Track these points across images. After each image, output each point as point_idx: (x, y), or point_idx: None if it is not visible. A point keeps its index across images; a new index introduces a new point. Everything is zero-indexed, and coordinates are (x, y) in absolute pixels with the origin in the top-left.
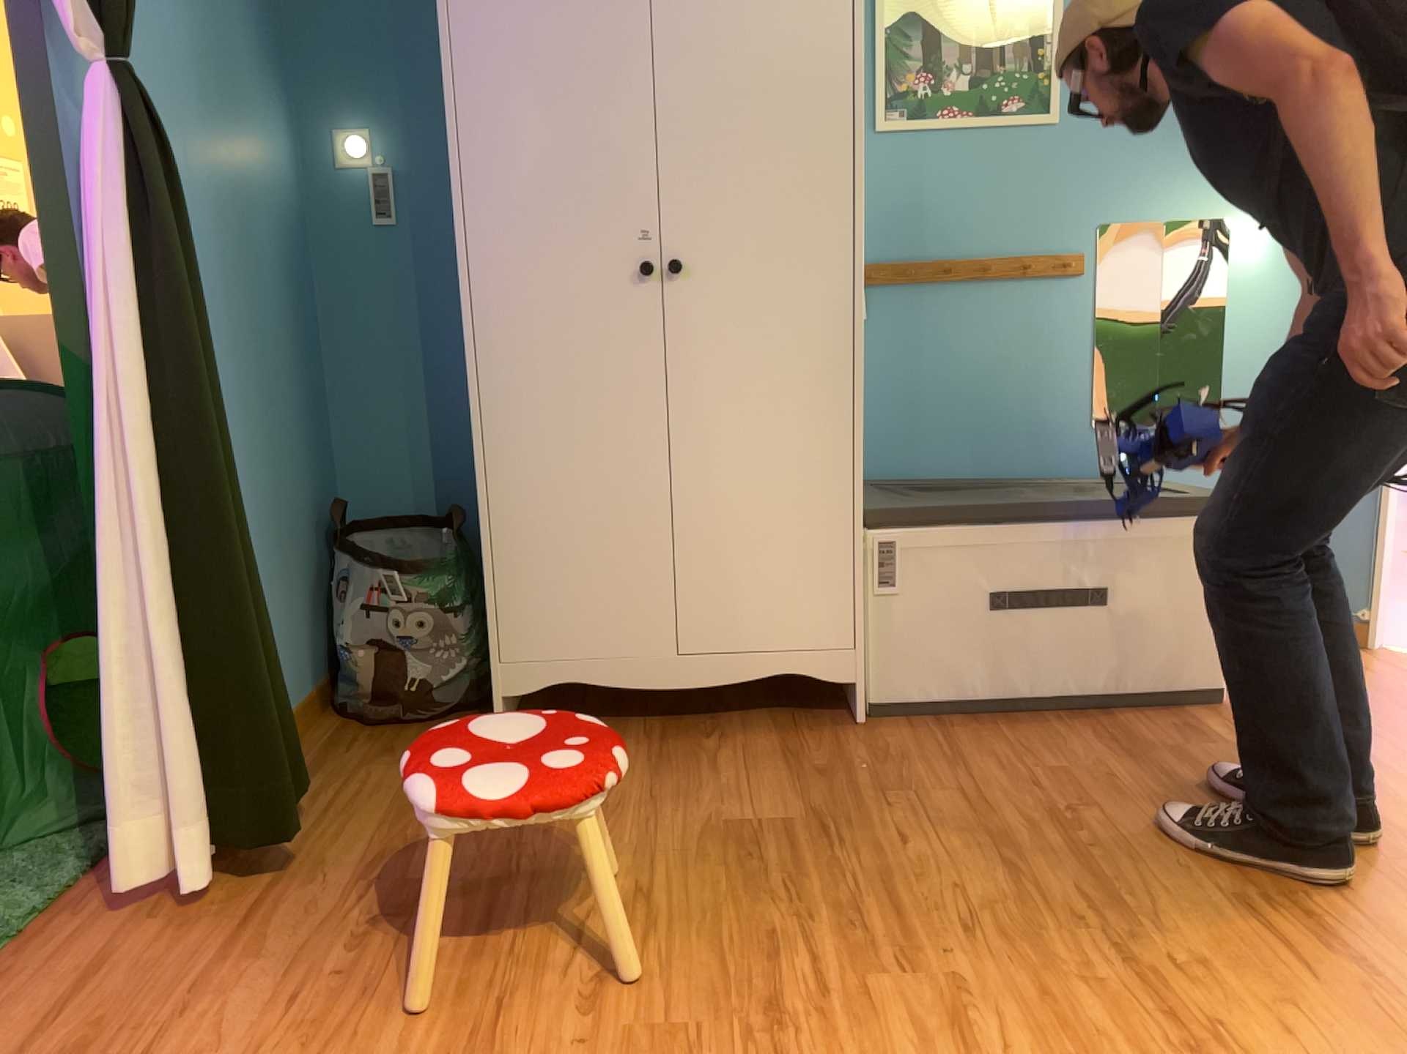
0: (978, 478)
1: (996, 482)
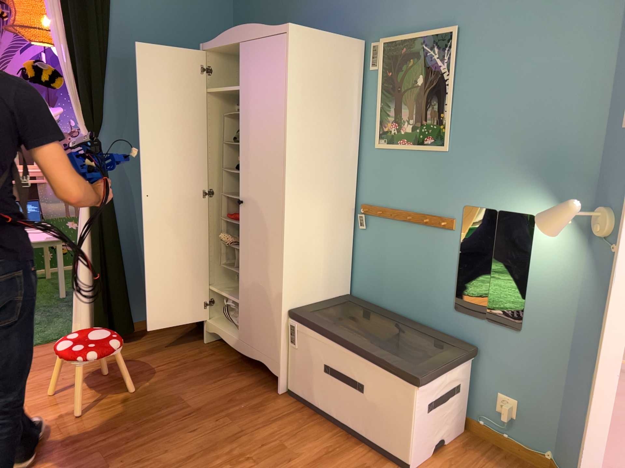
0: (396, 315)
1: (397, 319)
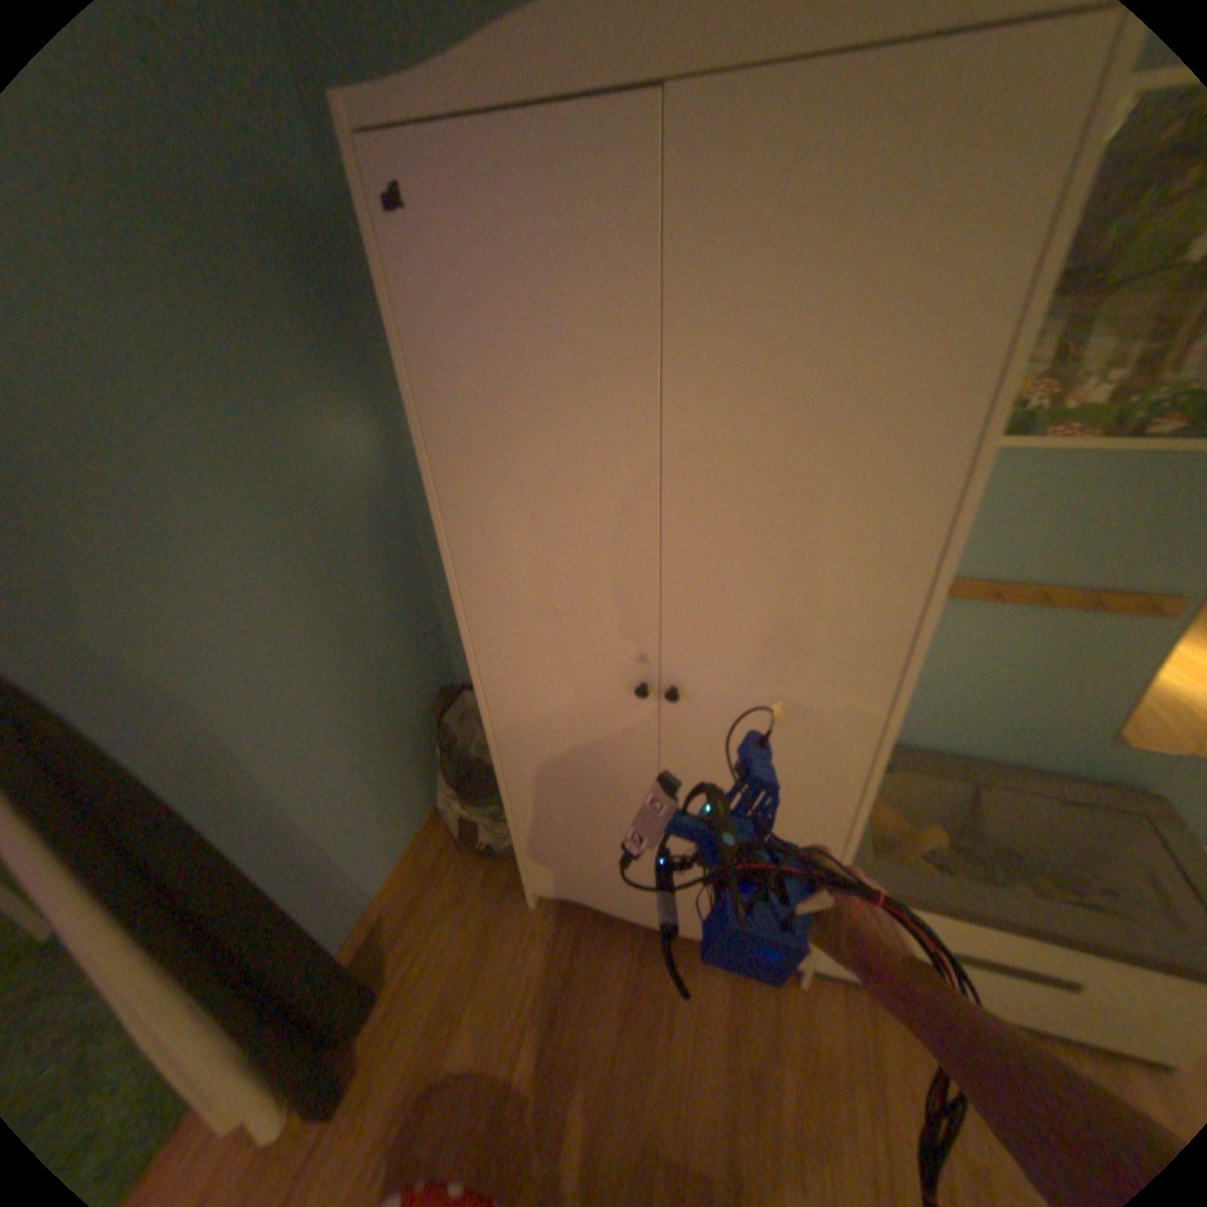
0: (972, 763)
1: (990, 776)
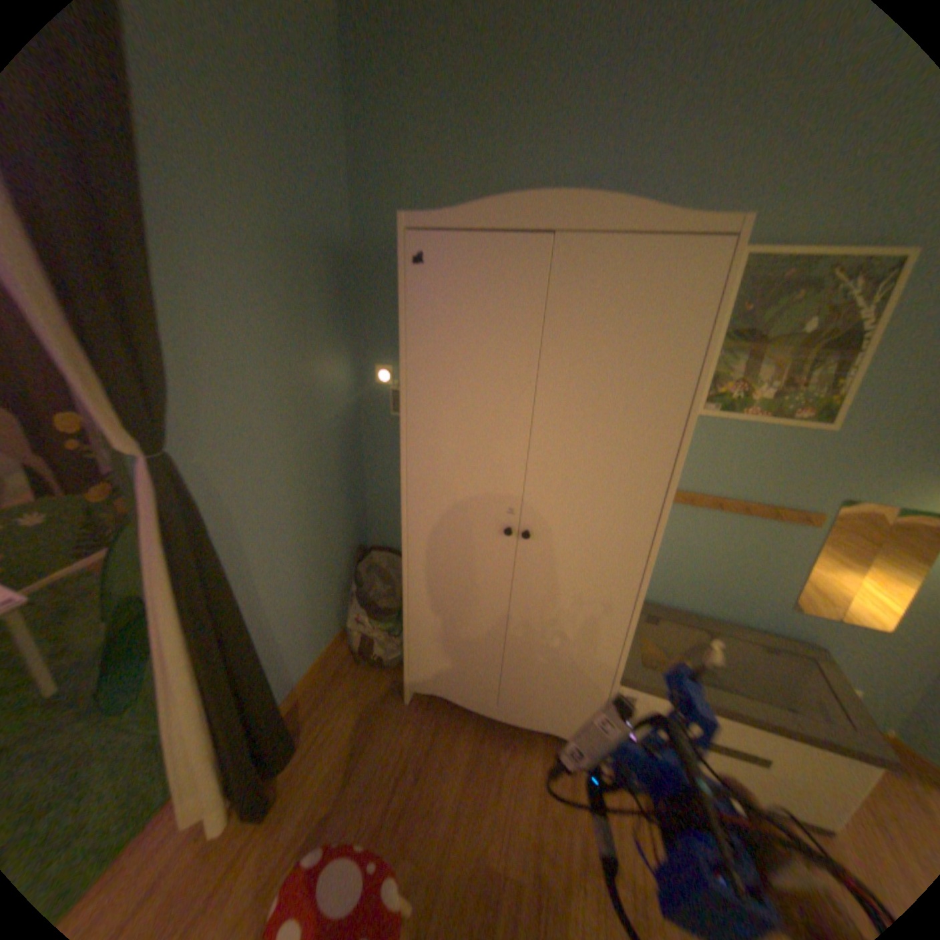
0: (707, 619)
1: (718, 627)
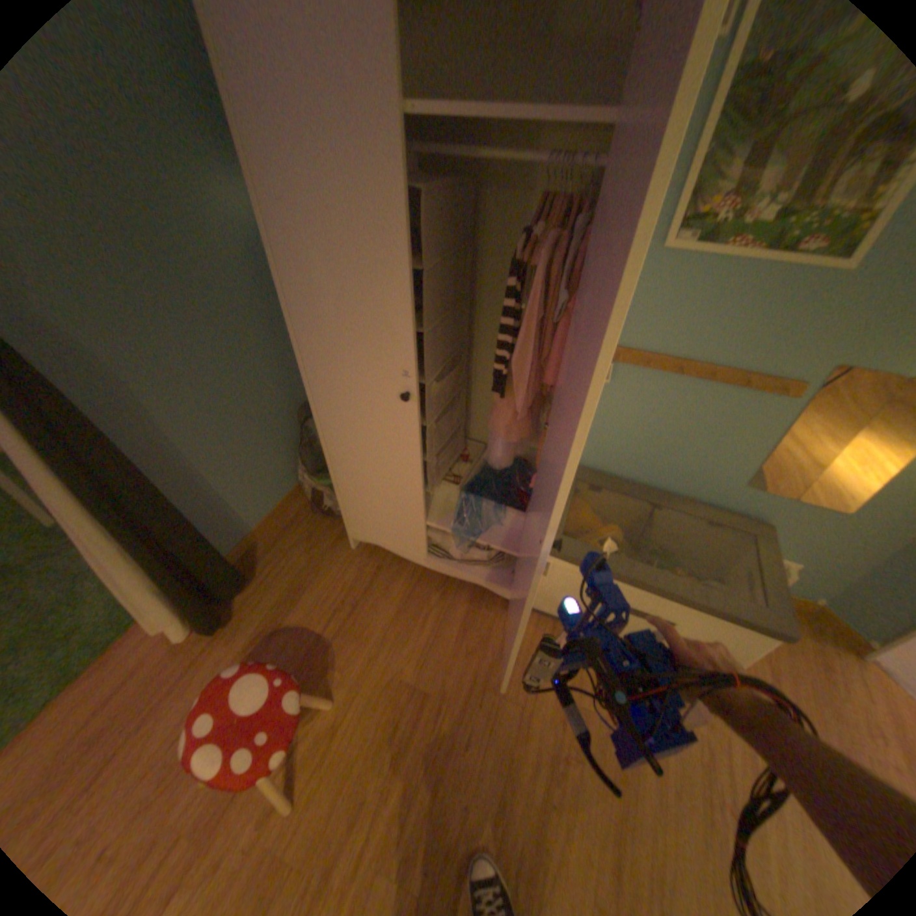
0: (652, 490)
1: (660, 499)
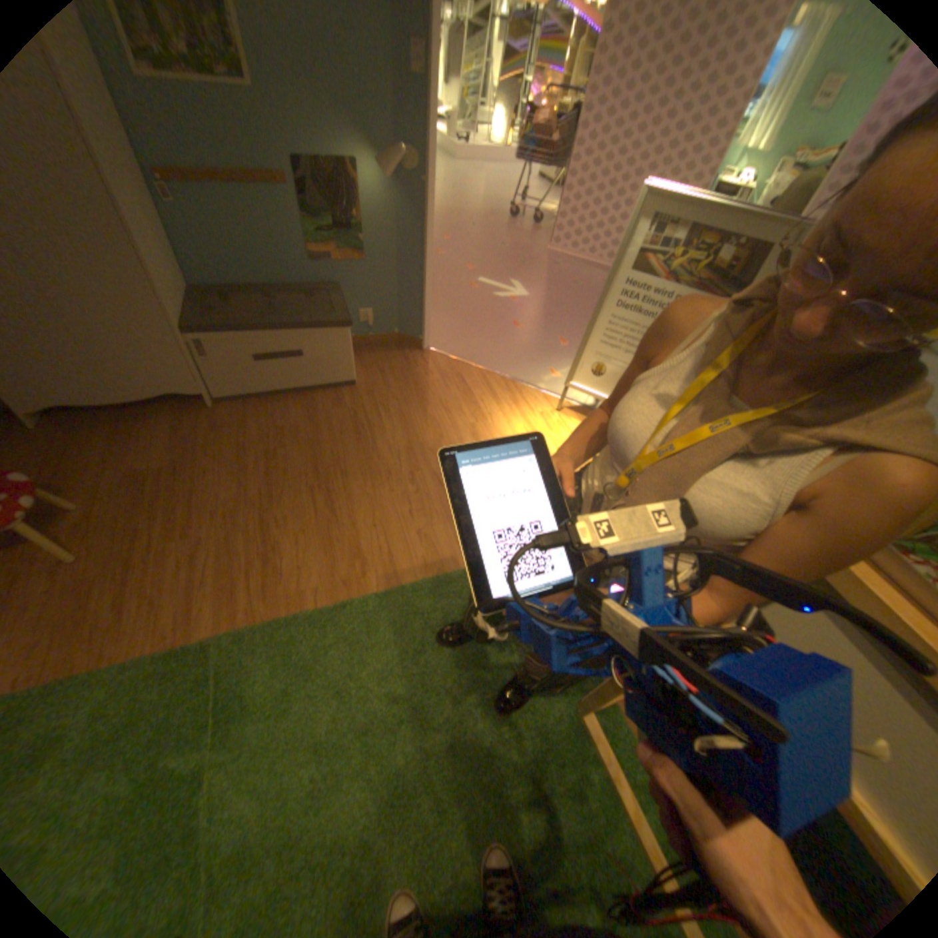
0: (258, 286)
1: (265, 288)
